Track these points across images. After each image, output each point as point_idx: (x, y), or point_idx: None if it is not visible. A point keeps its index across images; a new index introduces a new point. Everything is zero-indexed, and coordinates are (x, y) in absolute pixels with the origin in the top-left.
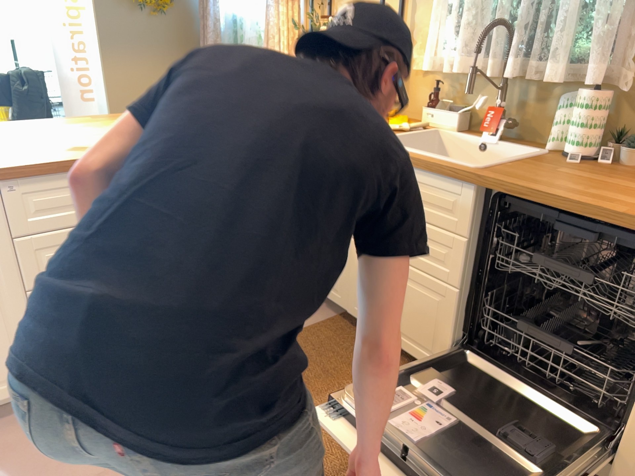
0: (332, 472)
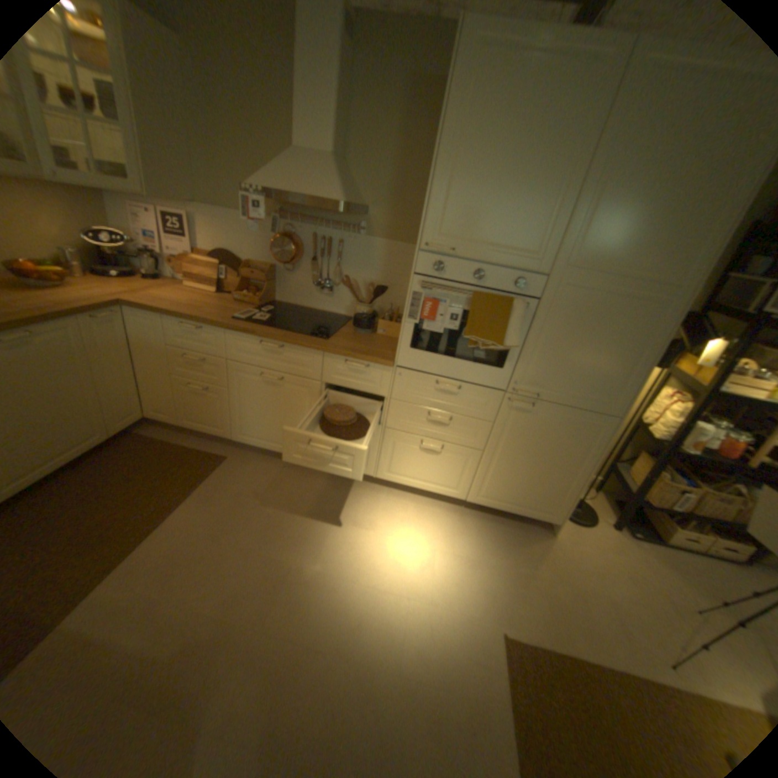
0: (110, 553)
